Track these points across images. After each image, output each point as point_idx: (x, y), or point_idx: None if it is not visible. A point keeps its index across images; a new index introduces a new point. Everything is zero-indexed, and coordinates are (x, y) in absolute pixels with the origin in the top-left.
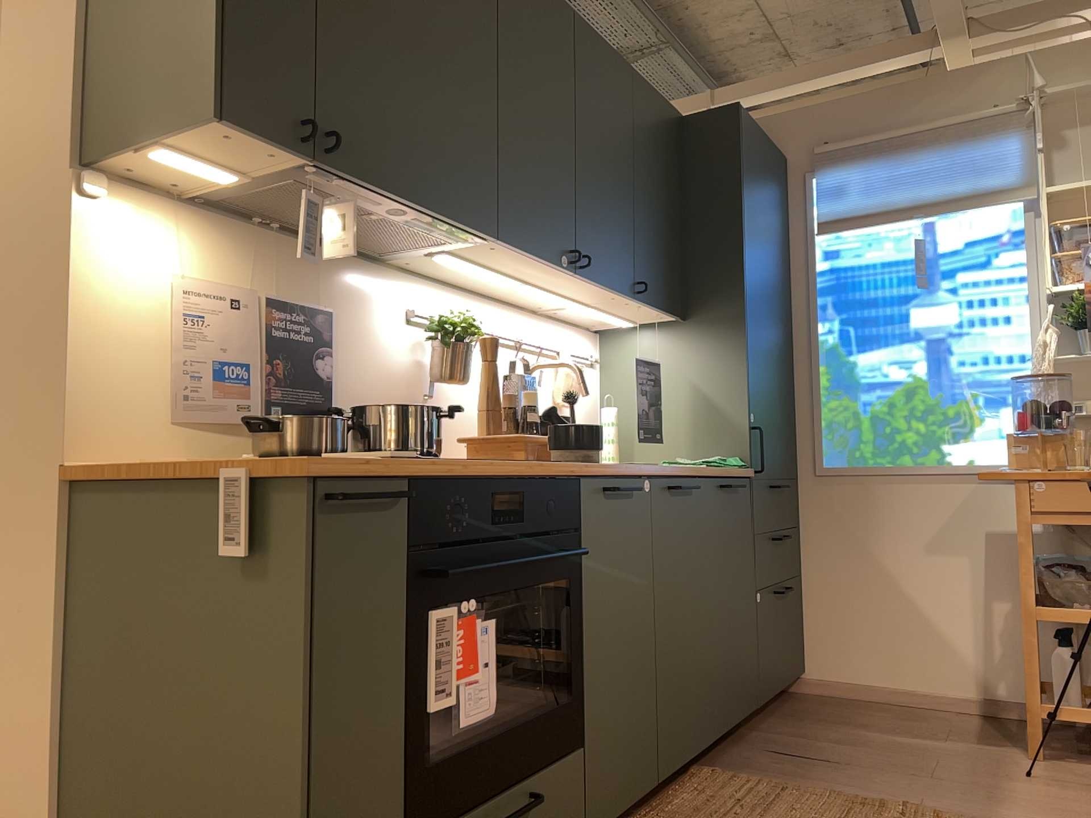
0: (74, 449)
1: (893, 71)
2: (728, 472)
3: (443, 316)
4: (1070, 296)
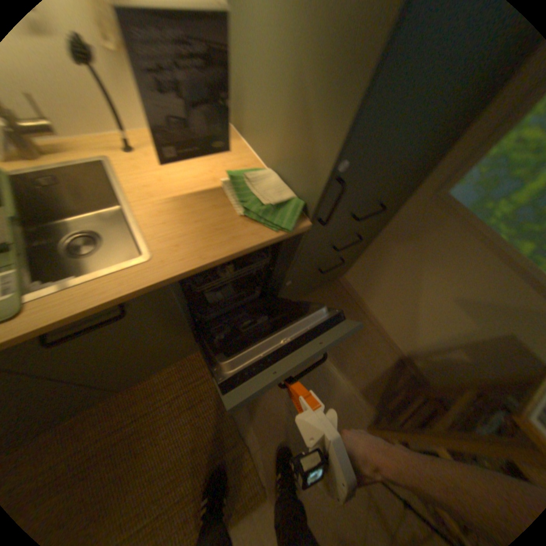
0: None
1: None
2: (251, 241)
3: None
4: None
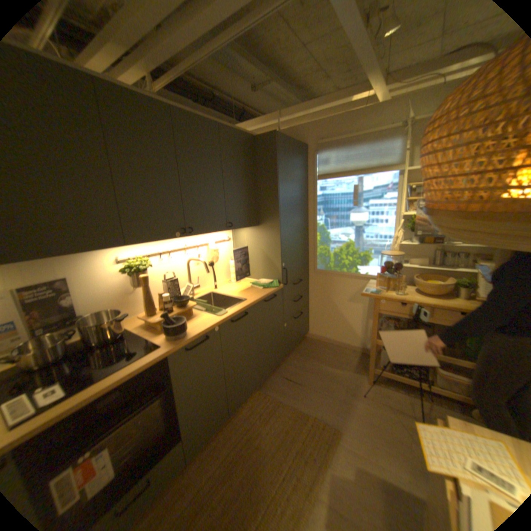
0: None
1: (354, 100)
2: (268, 292)
3: (130, 262)
4: (413, 214)
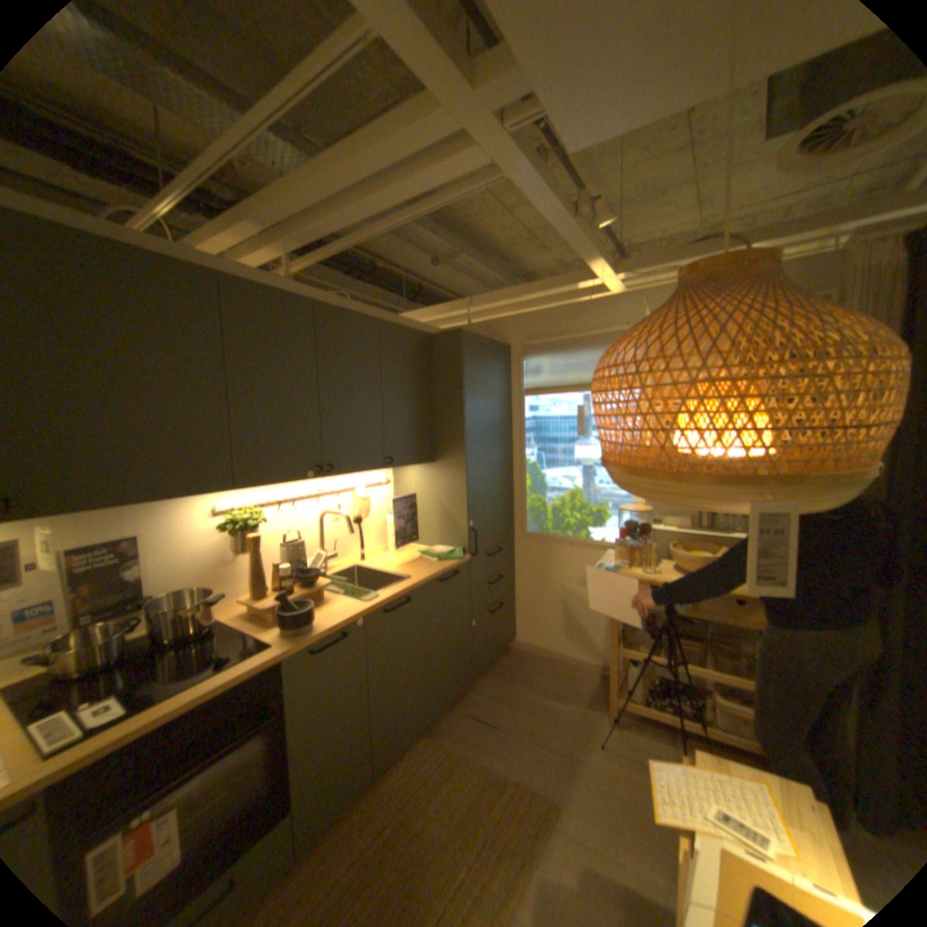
0: None
1: (575, 290)
2: (446, 567)
3: (235, 514)
4: None
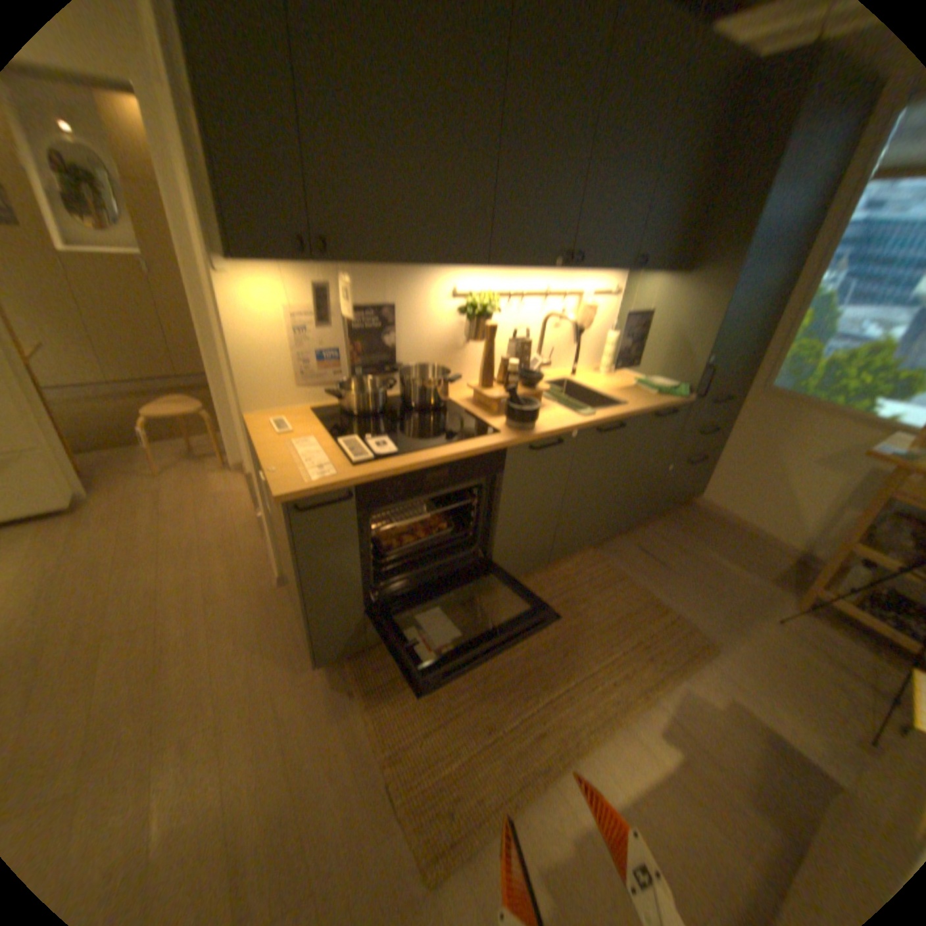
0: (244, 407)
1: None
2: (666, 401)
3: (473, 297)
4: None
